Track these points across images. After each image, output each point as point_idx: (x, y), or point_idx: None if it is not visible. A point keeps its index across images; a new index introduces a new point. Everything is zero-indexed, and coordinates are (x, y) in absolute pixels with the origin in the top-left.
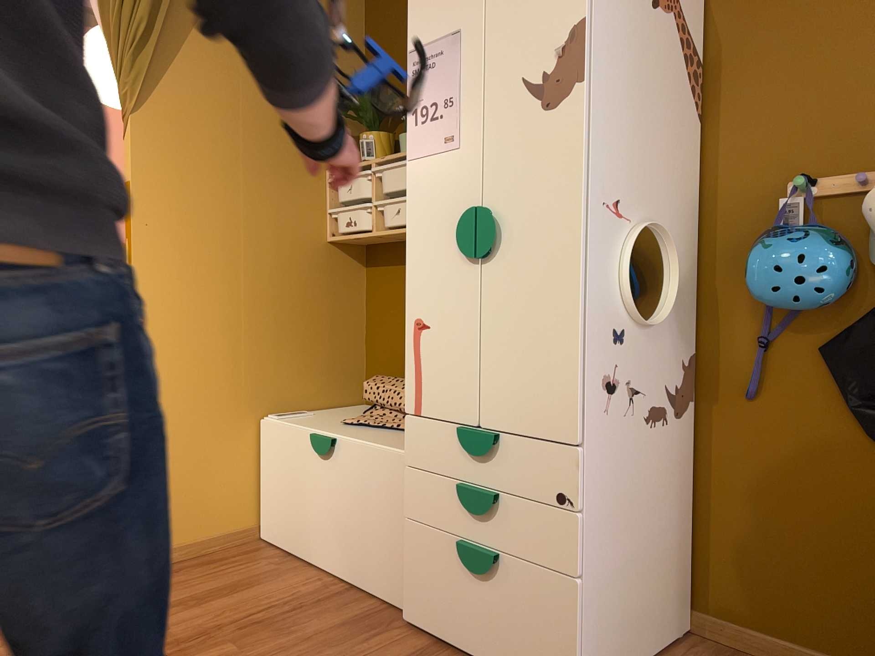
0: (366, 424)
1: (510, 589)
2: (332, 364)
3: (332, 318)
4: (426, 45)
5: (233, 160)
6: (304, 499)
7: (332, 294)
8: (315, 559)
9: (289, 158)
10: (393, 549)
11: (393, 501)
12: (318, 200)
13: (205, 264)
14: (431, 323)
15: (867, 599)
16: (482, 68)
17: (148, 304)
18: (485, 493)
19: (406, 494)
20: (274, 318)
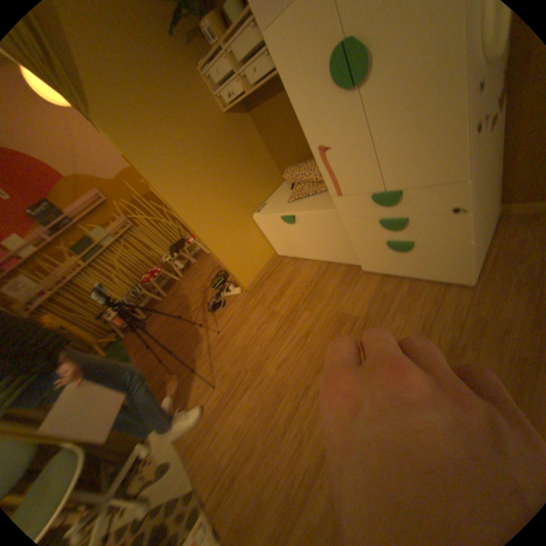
0: (300, 197)
1: (424, 251)
2: (263, 172)
3: (250, 150)
4: None
5: (153, 100)
6: (291, 238)
7: (243, 139)
8: (307, 256)
9: (175, 74)
10: (345, 246)
11: (337, 230)
12: (205, 89)
13: (186, 168)
14: (331, 144)
15: None
16: None
17: (180, 205)
18: (399, 219)
19: (347, 228)
20: (228, 170)
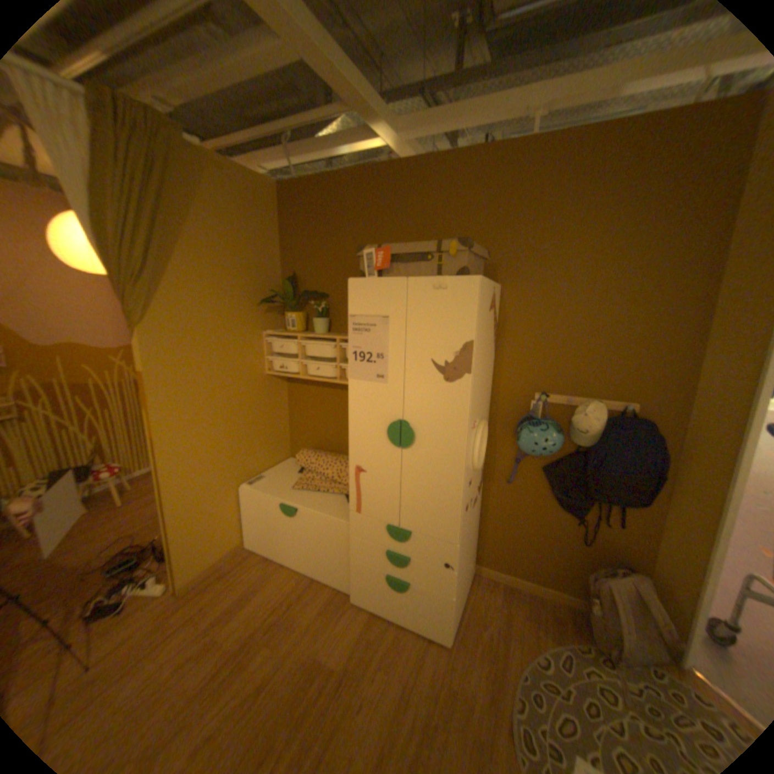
0: (308, 490)
1: (416, 598)
2: (273, 442)
3: (271, 417)
4: (361, 316)
5: (206, 341)
6: (276, 534)
7: (270, 404)
8: (286, 564)
9: (240, 330)
10: (339, 567)
11: (339, 545)
12: (259, 351)
13: (197, 411)
14: (367, 471)
15: (550, 564)
16: (403, 344)
17: (164, 448)
18: (403, 559)
19: (351, 547)
20: (240, 429)
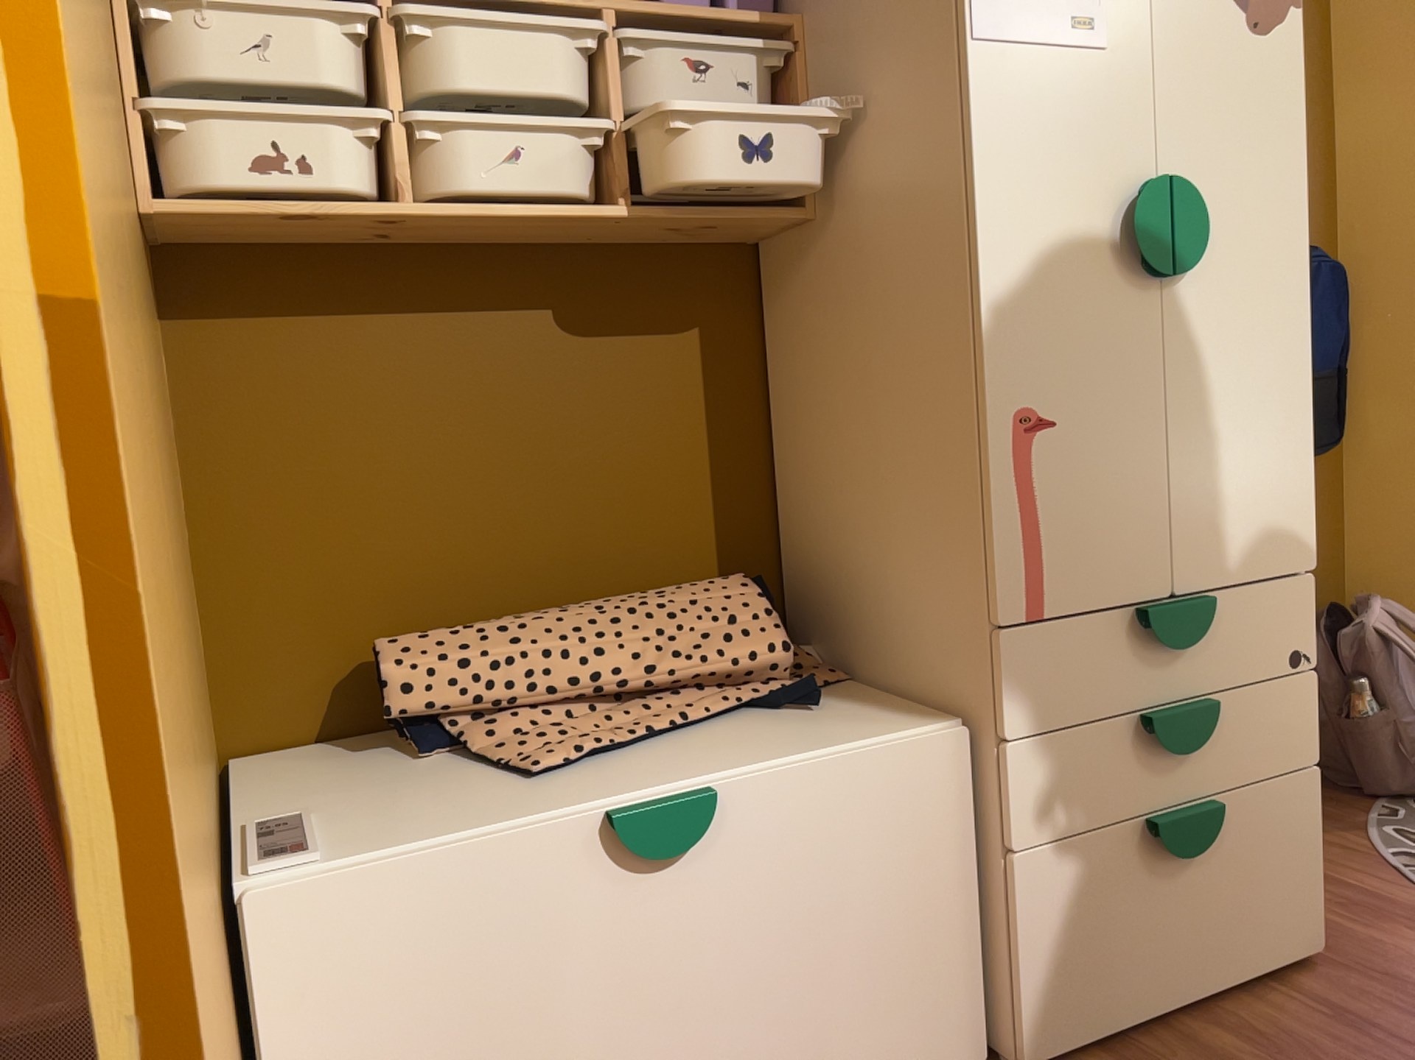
0: (605, 749)
1: (1234, 843)
2: None
3: None
4: None
5: None
6: (571, 1039)
7: None
8: None
9: None
10: (934, 958)
11: (927, 849)
12: None
13: None
14: (1061, 415)
15: None
16: None
17: (112, 448)
18: (1206, 704)
19: (1009, 803)
20: None
